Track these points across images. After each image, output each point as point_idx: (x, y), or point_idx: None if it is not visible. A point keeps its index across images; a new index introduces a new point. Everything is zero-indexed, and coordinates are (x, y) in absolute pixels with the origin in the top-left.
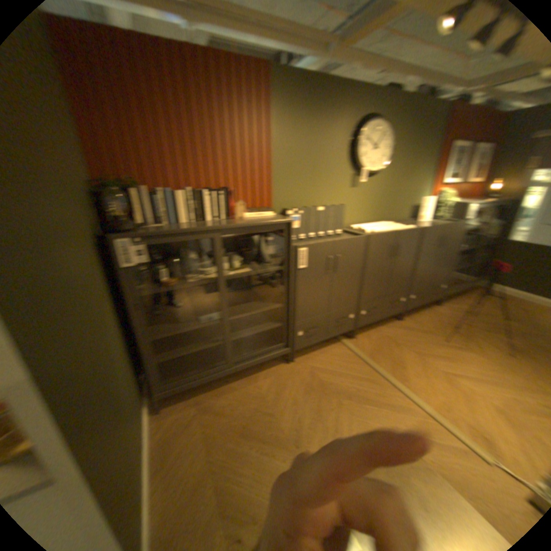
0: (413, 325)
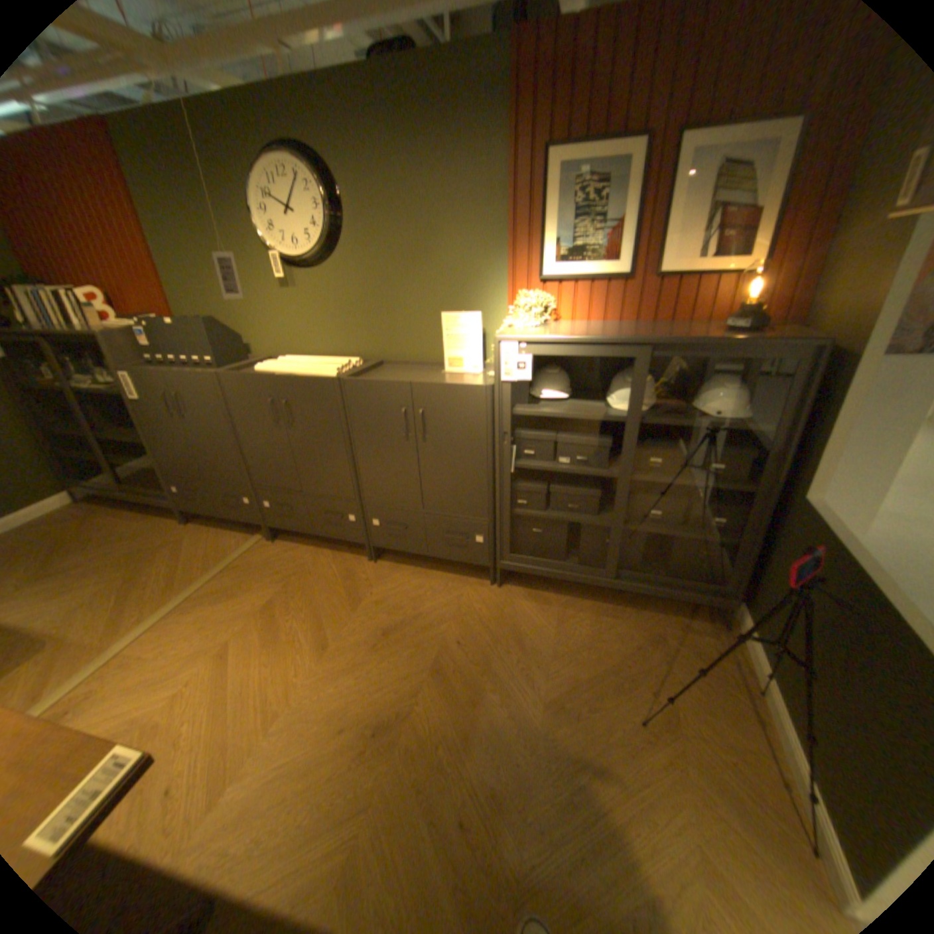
0: (369, 575)
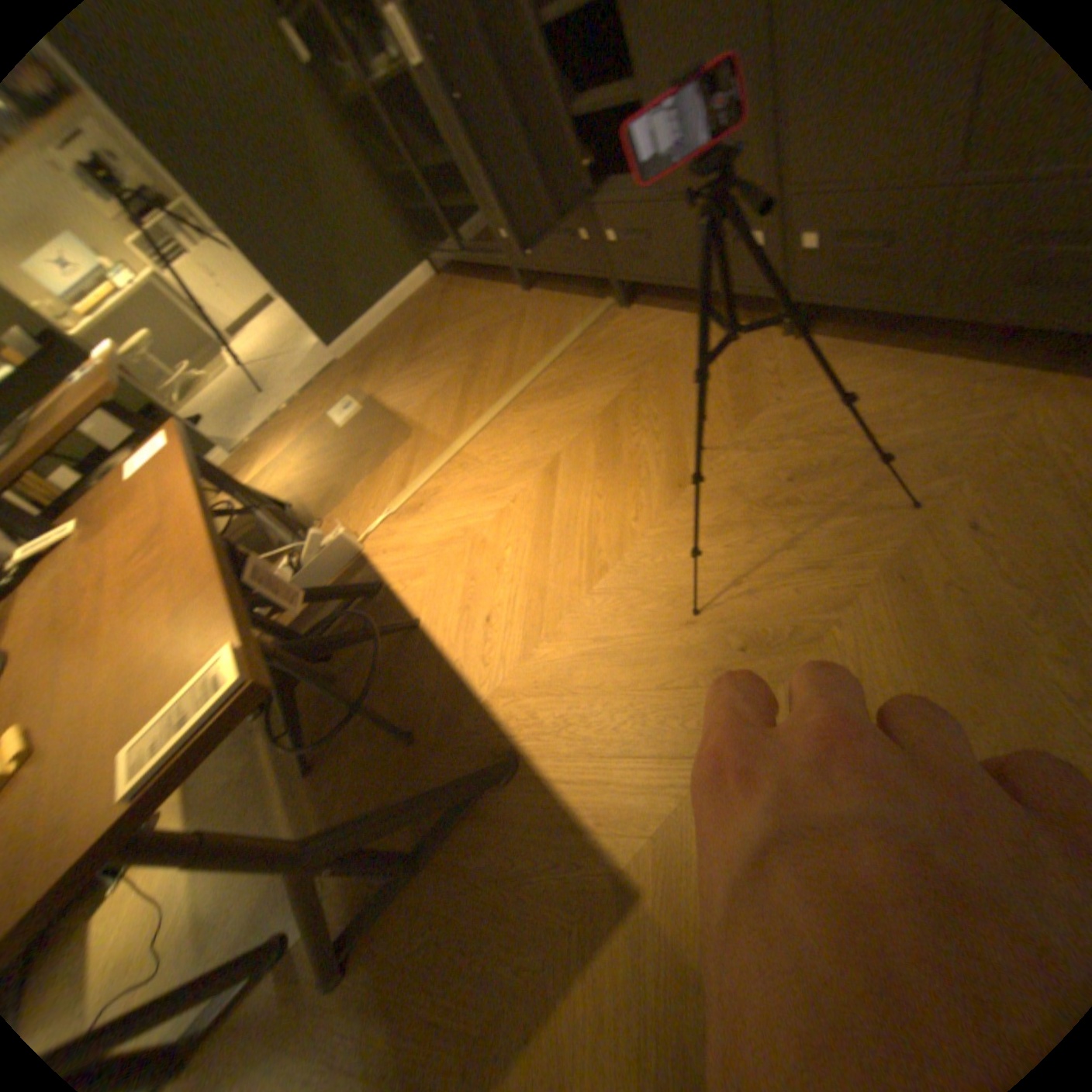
0: (782, 362)
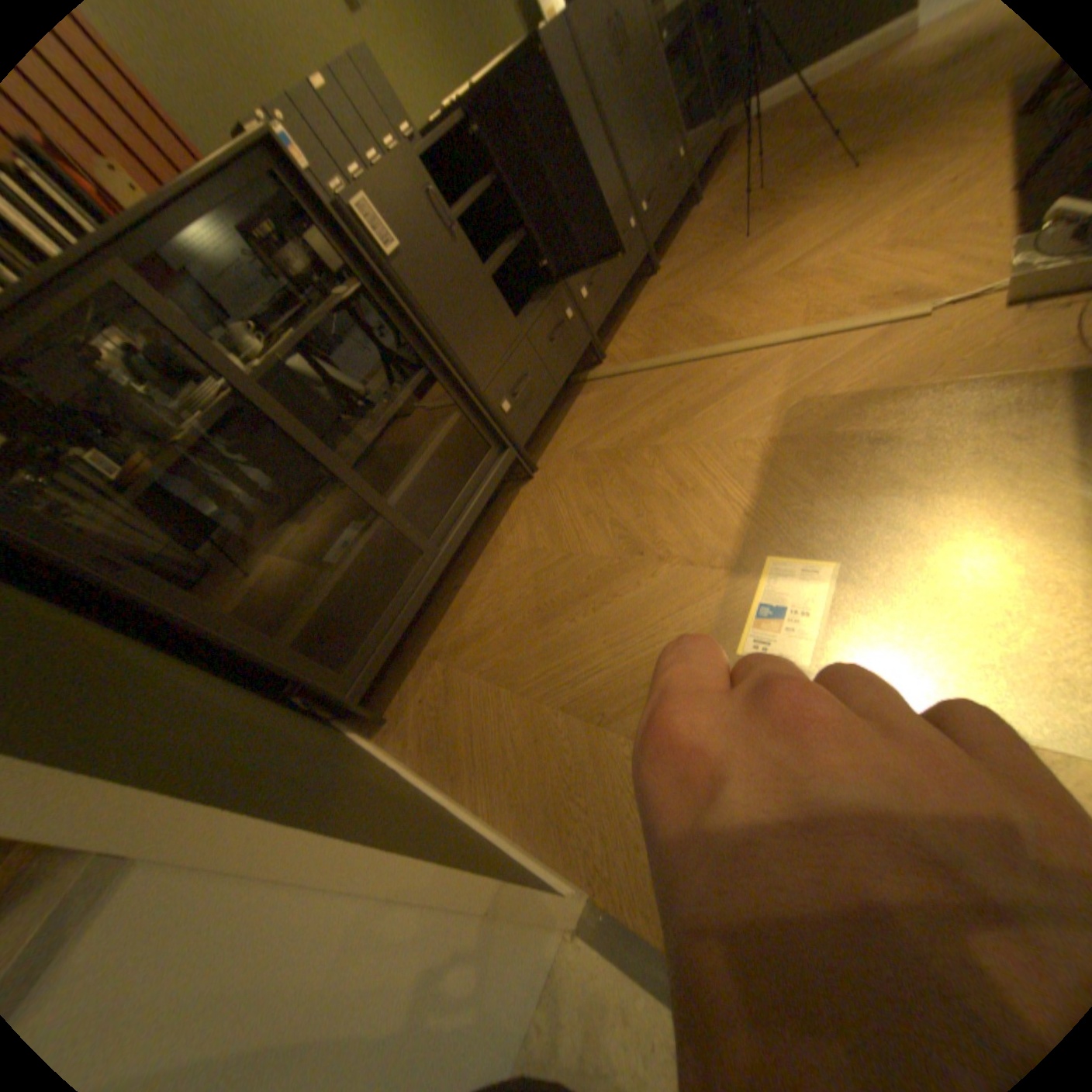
0: (678, 259)
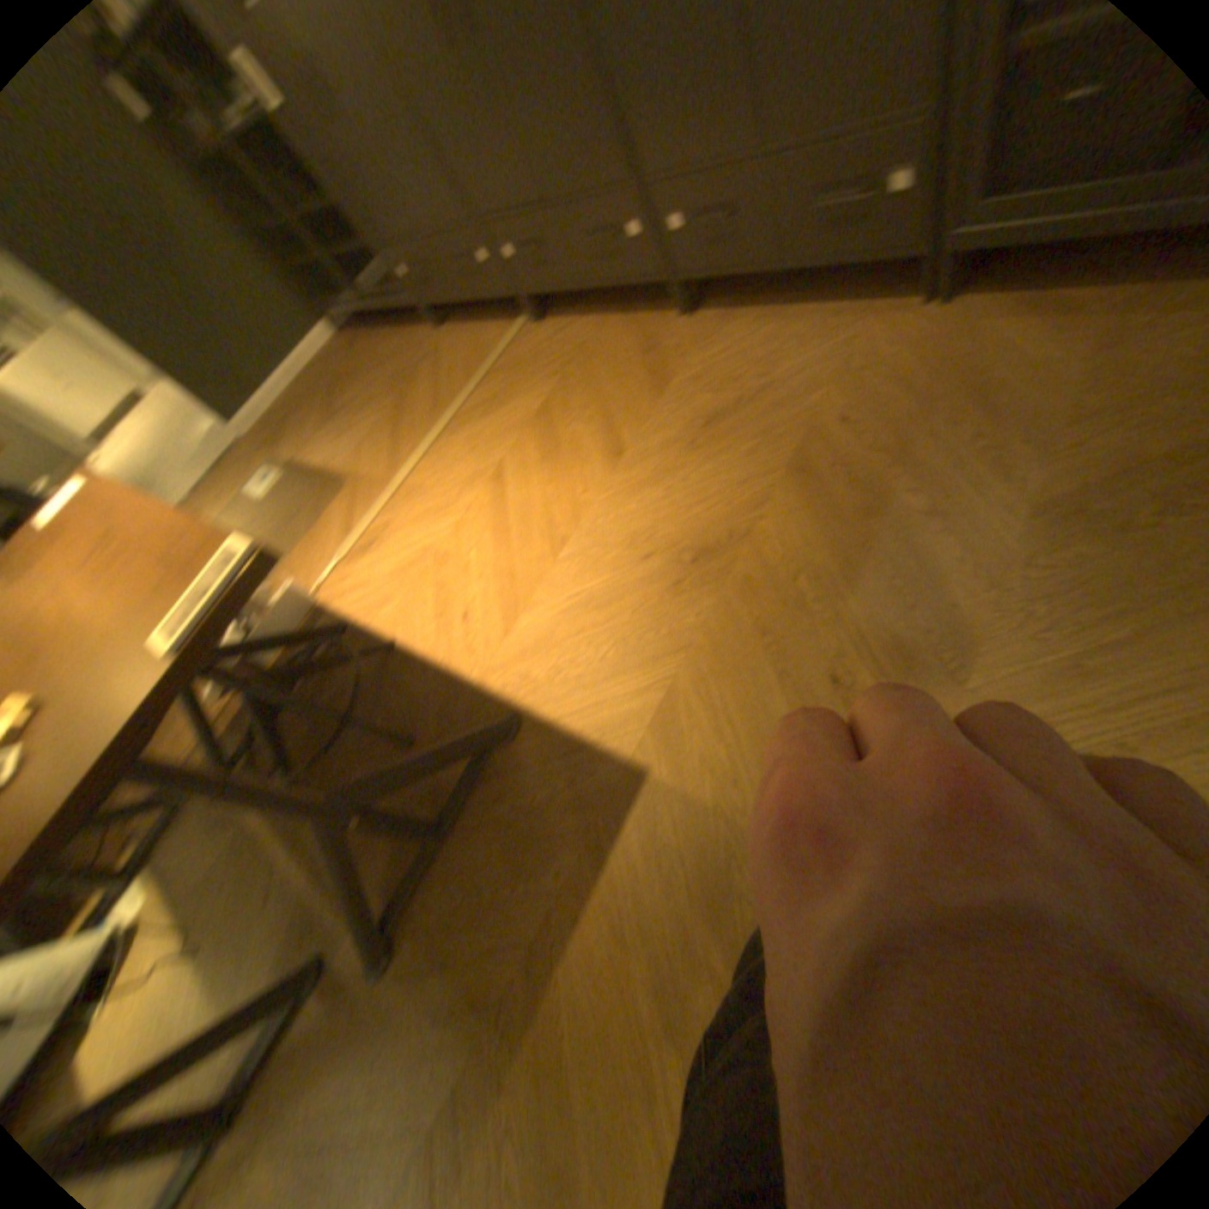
0: (682, 339)
